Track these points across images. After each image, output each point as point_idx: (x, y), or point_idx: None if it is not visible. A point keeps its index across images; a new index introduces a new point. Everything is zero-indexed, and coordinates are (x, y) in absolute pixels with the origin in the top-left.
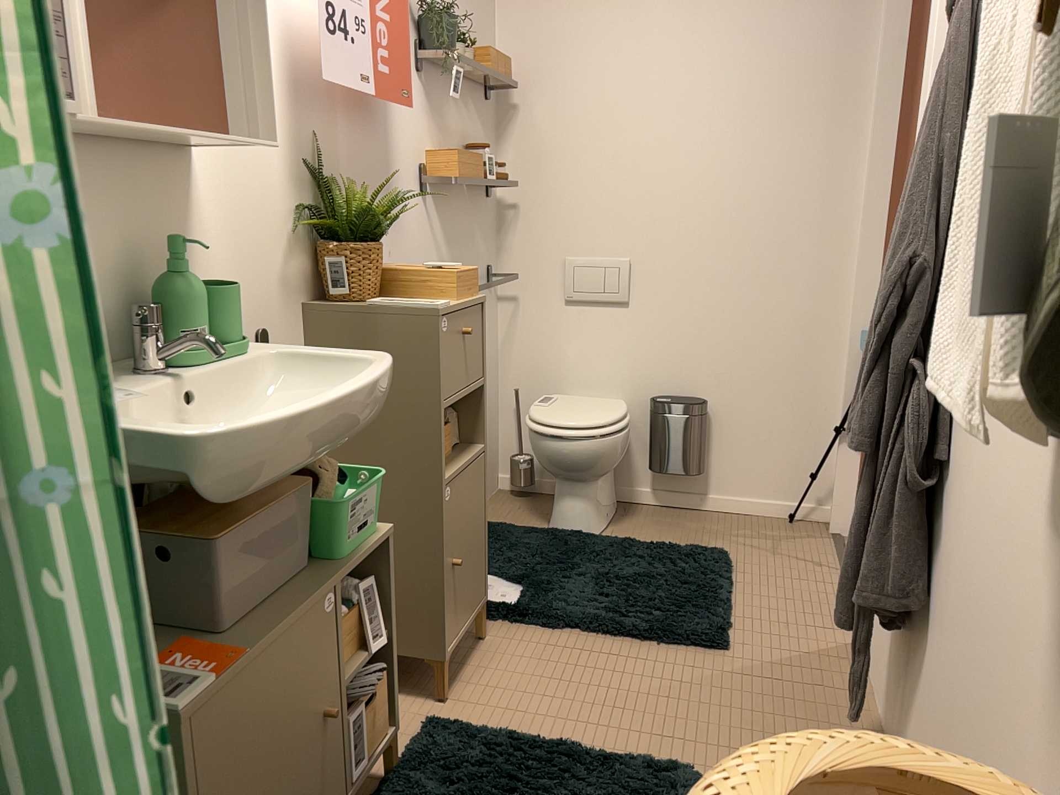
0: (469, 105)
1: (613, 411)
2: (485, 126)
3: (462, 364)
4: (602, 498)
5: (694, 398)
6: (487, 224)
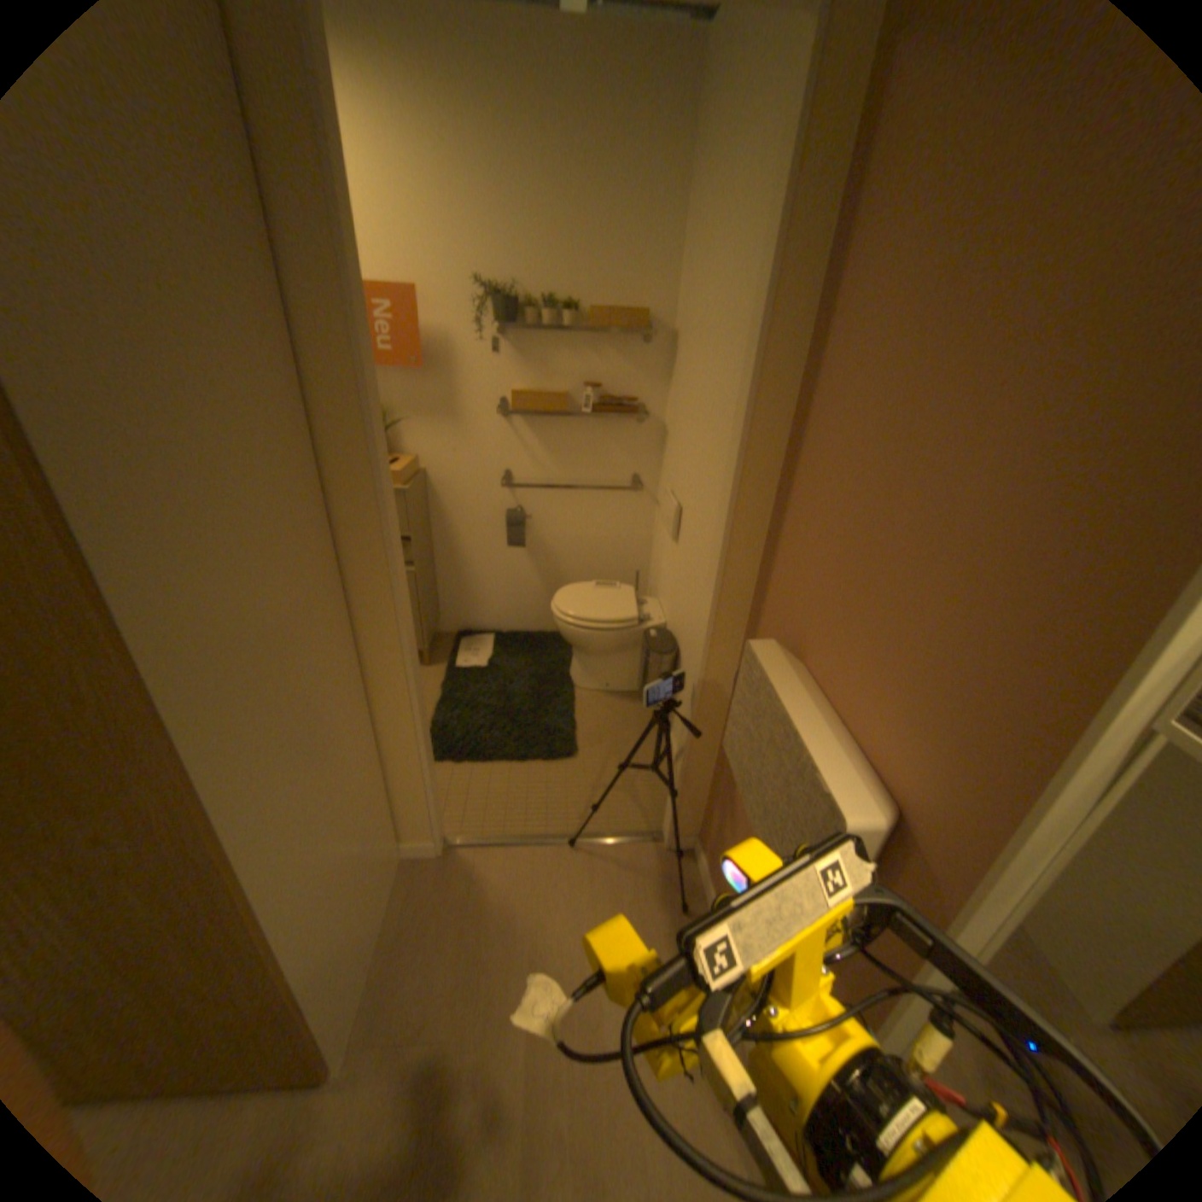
0: (603, 349)
1: (600, 614)
2: (641, 364)
3: None
4: (598, 670)
5: (670, 649)
6: (634, 444)
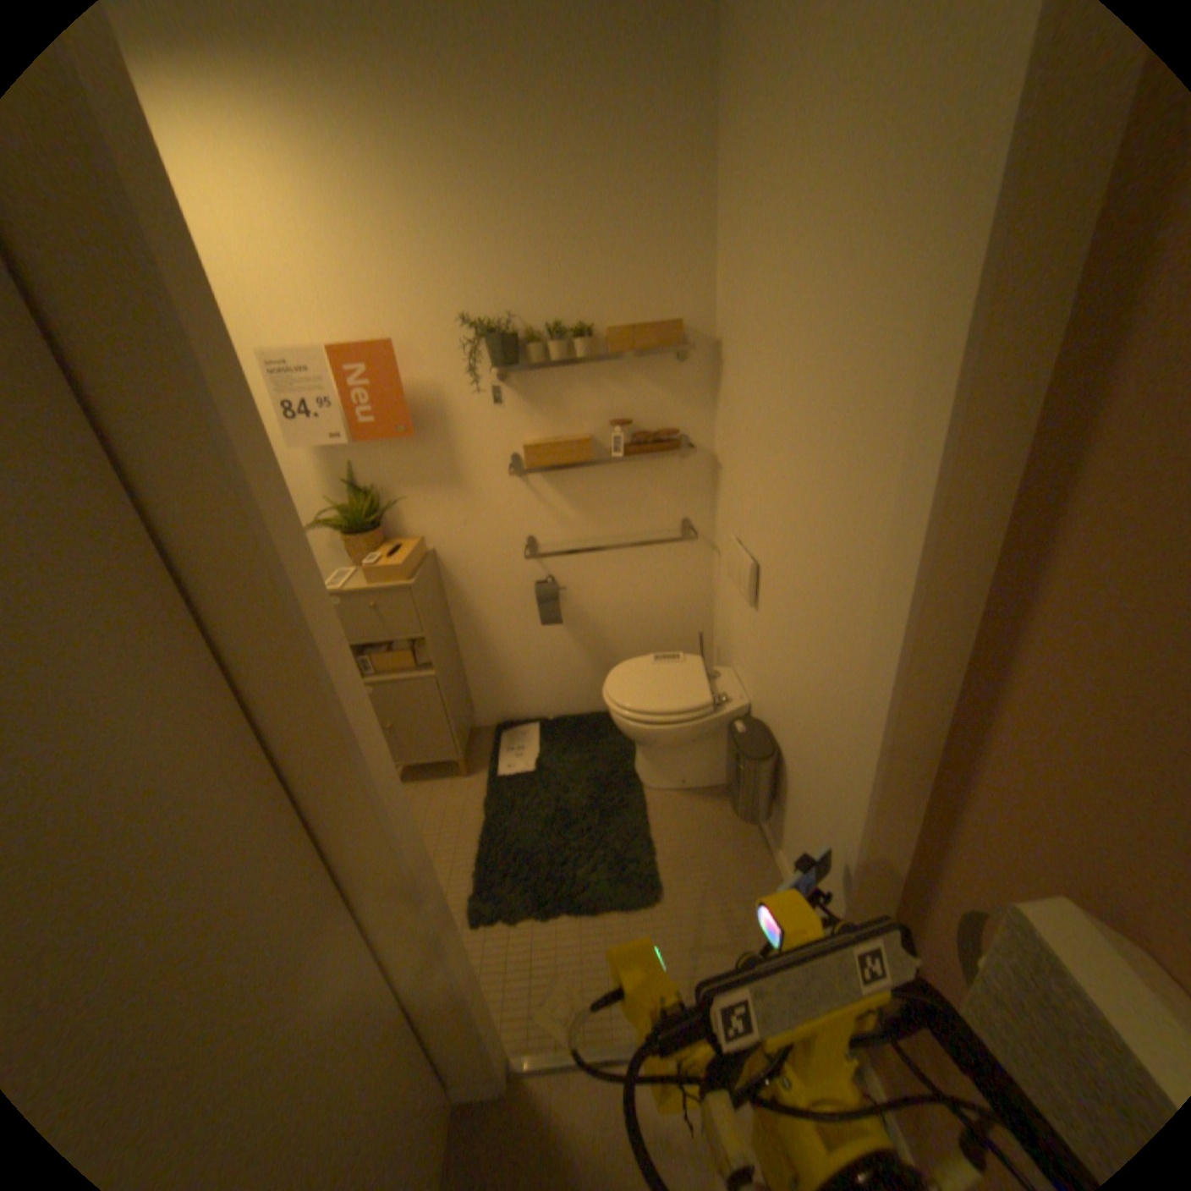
0: (628, 377)
1: (666, 704)
2: (677, 387)
3: (376, 625)
4: (671, 765)
5: (768, 749)
6: (679, 483)
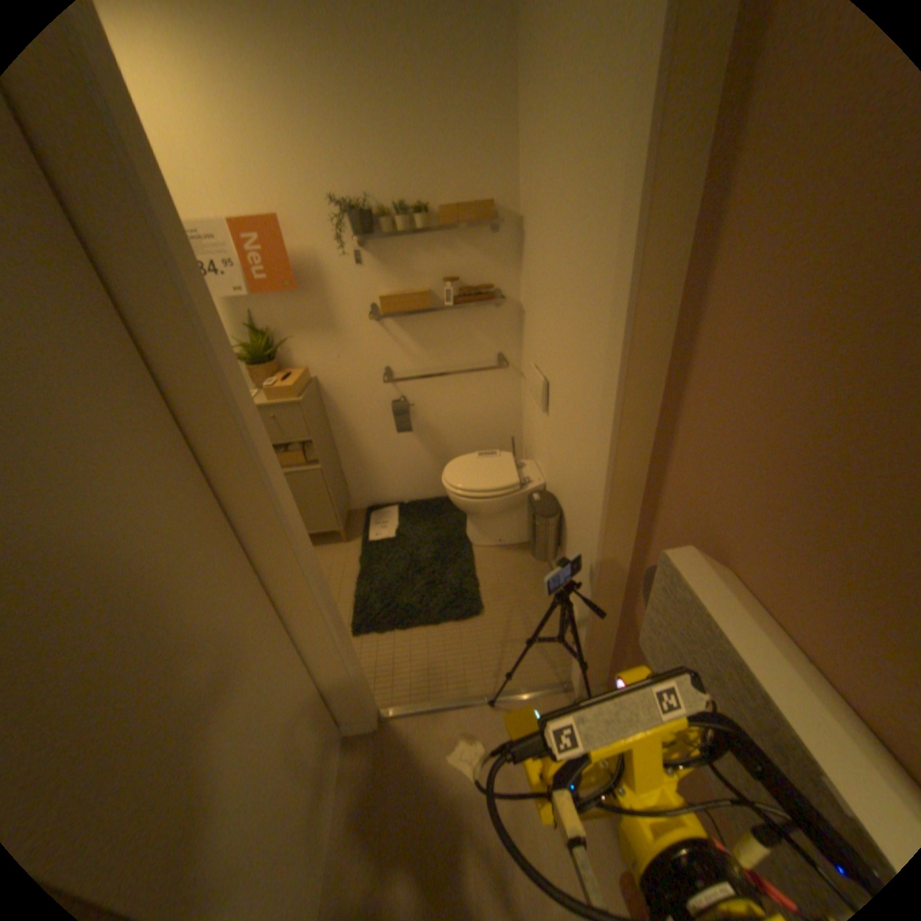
0: (455, 244)
1: (486, 484)
2: (492, 252)
3: (275, 431)
4: (491, 529)
5: (554, 510)
6: (495, 326)
